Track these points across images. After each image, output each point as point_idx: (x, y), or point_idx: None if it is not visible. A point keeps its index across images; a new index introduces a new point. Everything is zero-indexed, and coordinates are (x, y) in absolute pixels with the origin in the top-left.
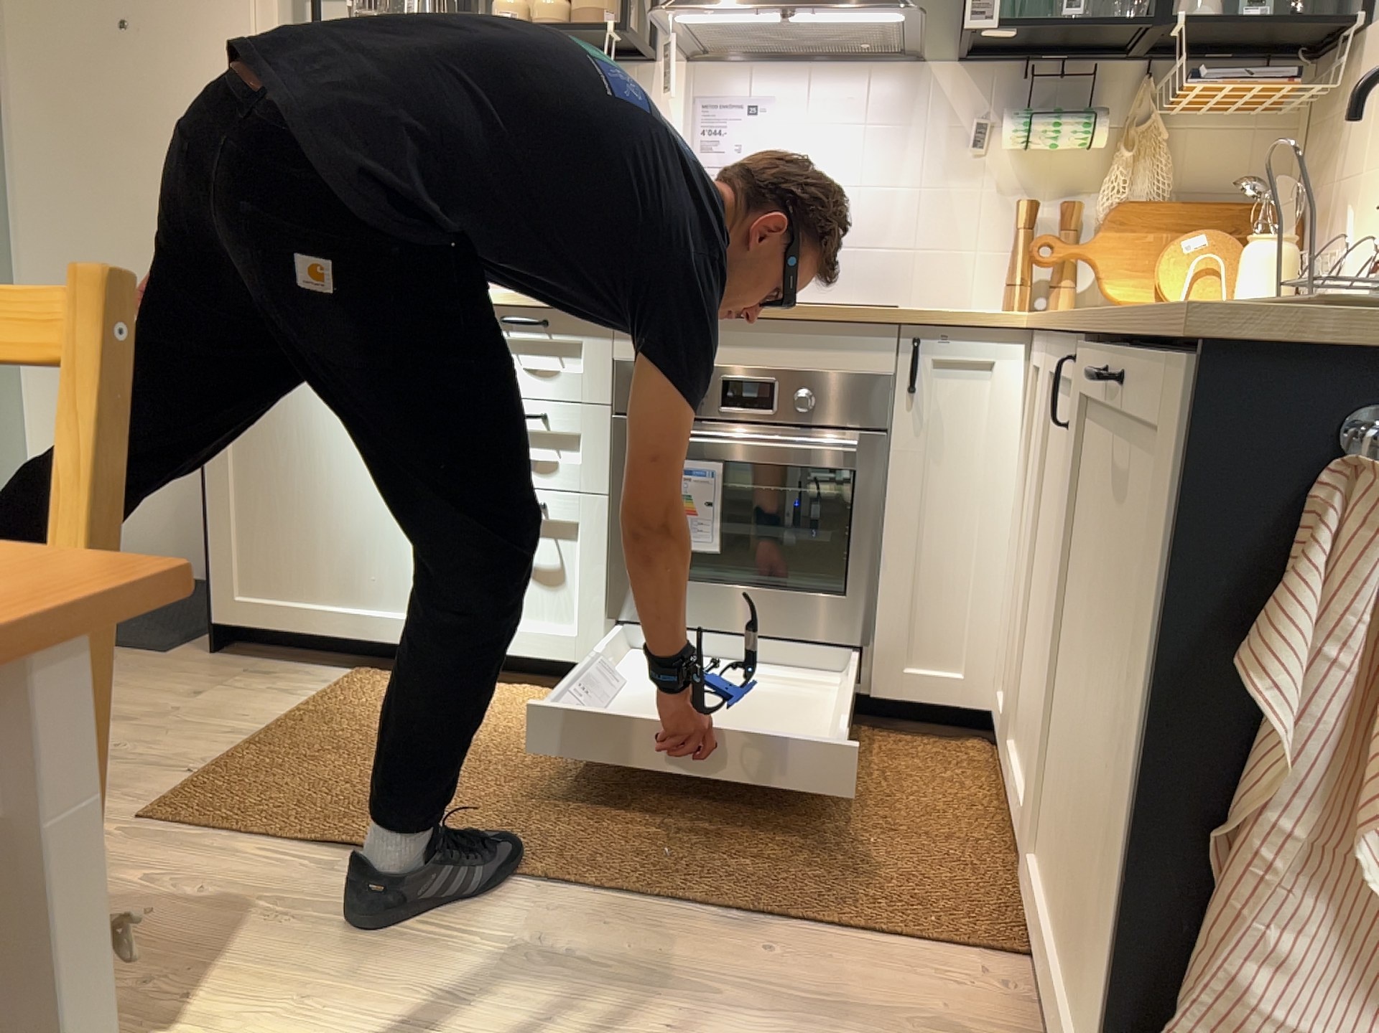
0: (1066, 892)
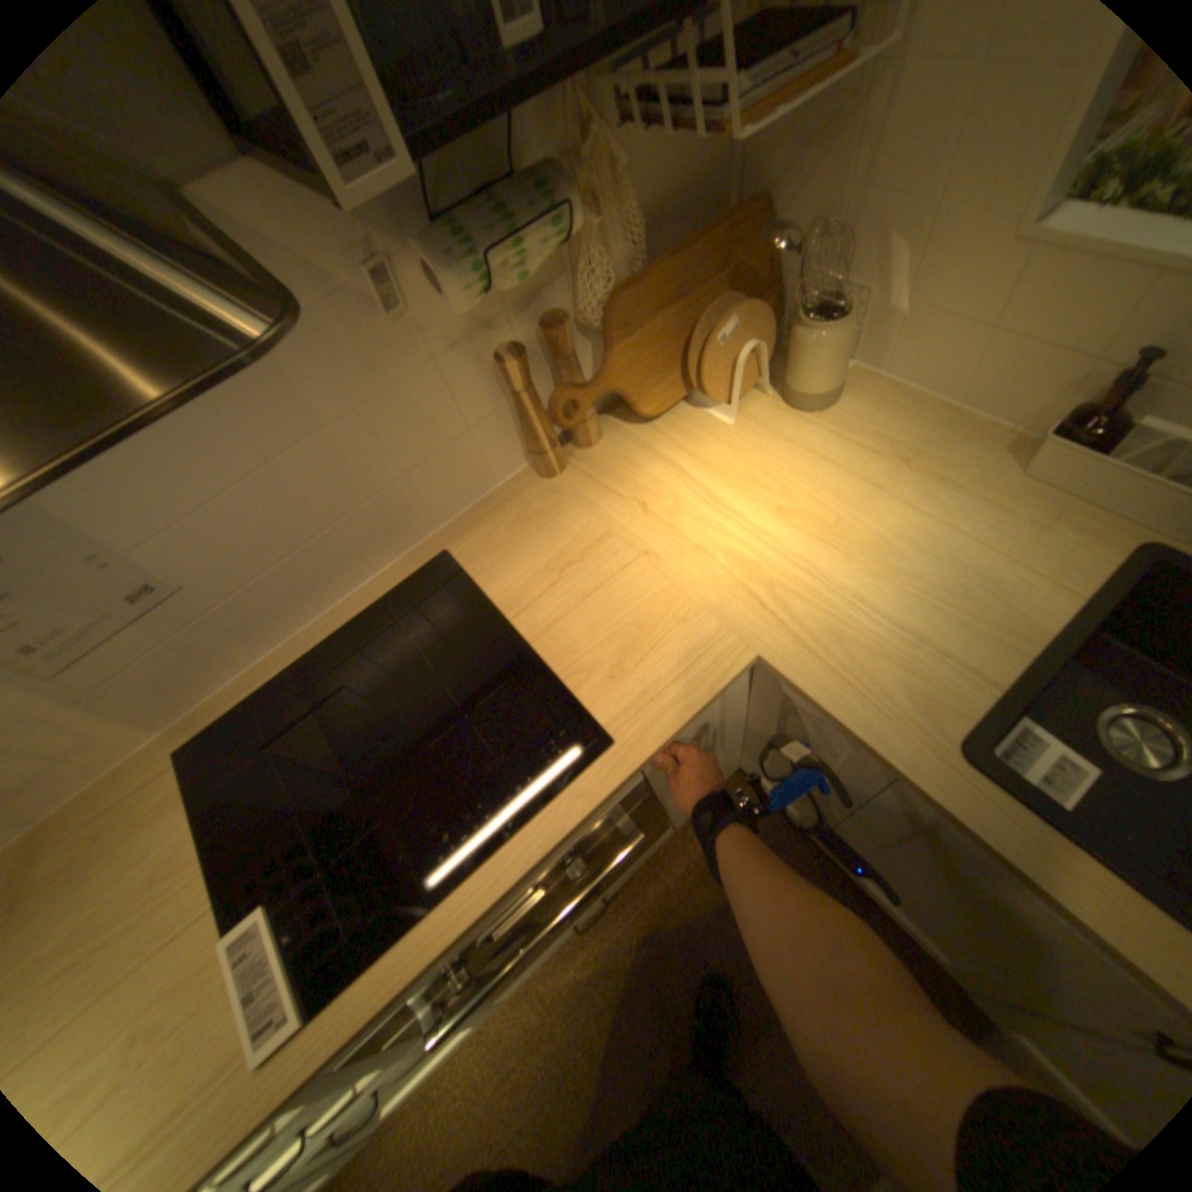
0: None
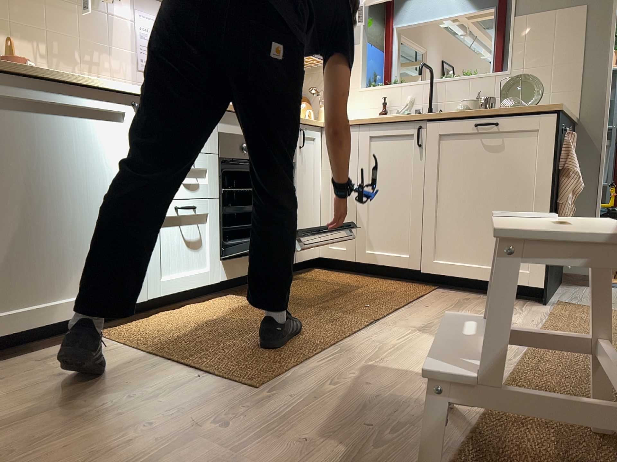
0: (480, 248)
